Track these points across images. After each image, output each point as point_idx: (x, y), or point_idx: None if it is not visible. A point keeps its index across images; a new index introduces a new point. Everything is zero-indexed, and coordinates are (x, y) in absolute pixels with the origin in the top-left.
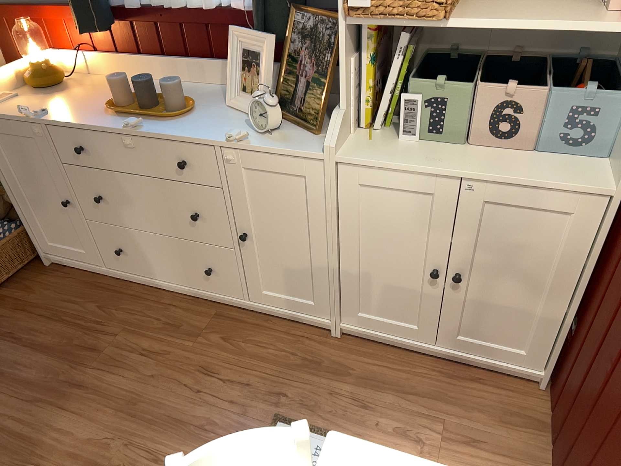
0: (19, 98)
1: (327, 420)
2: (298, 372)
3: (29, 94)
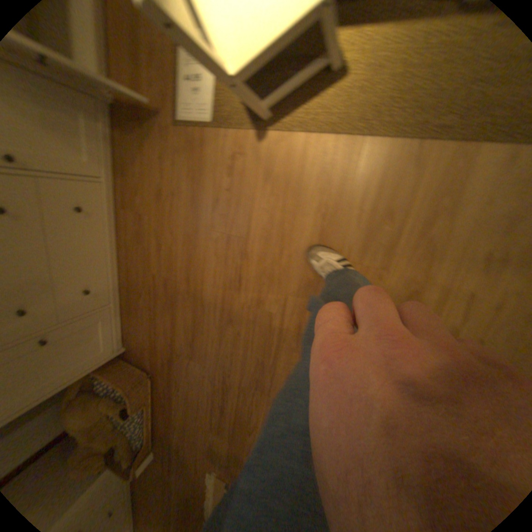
0: None
1: (164, 77)
2: (139, 119)
3: None
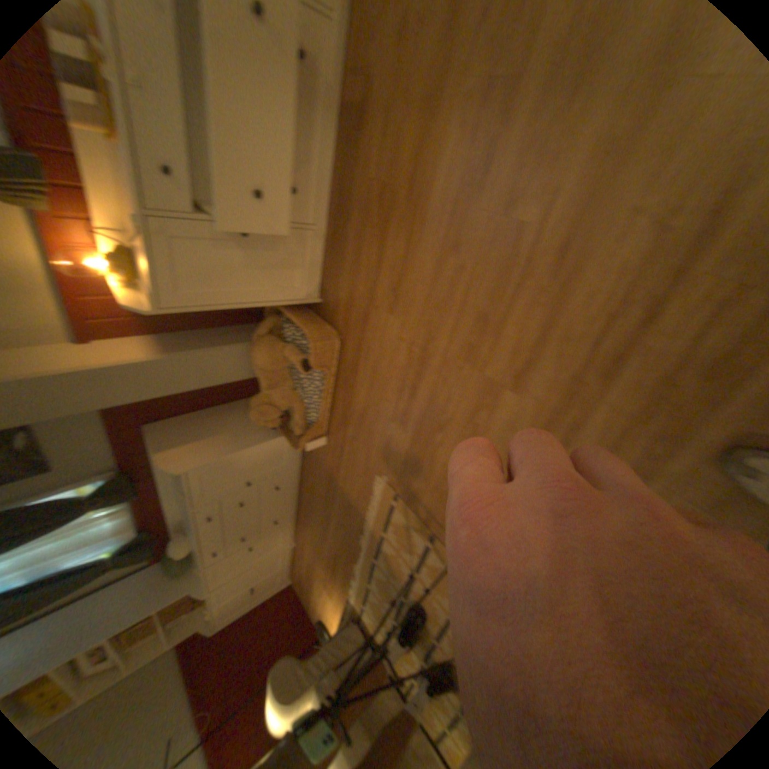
0: (130, 279)
1: None
2: None
3: (136, 286)
